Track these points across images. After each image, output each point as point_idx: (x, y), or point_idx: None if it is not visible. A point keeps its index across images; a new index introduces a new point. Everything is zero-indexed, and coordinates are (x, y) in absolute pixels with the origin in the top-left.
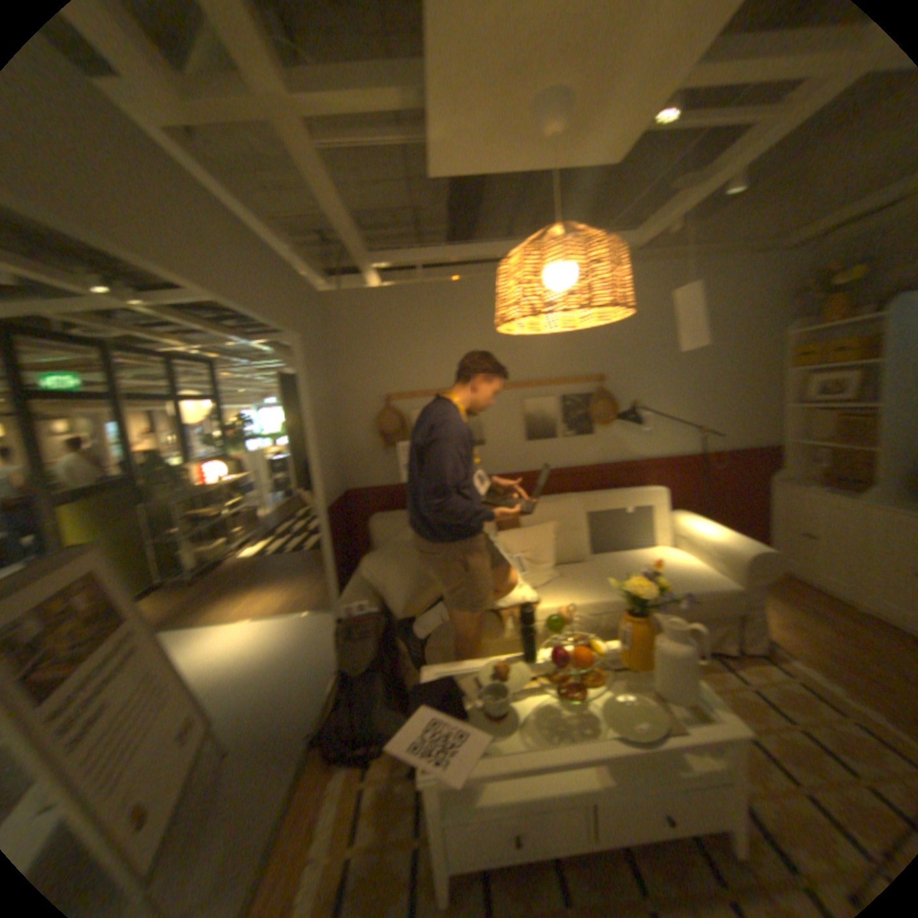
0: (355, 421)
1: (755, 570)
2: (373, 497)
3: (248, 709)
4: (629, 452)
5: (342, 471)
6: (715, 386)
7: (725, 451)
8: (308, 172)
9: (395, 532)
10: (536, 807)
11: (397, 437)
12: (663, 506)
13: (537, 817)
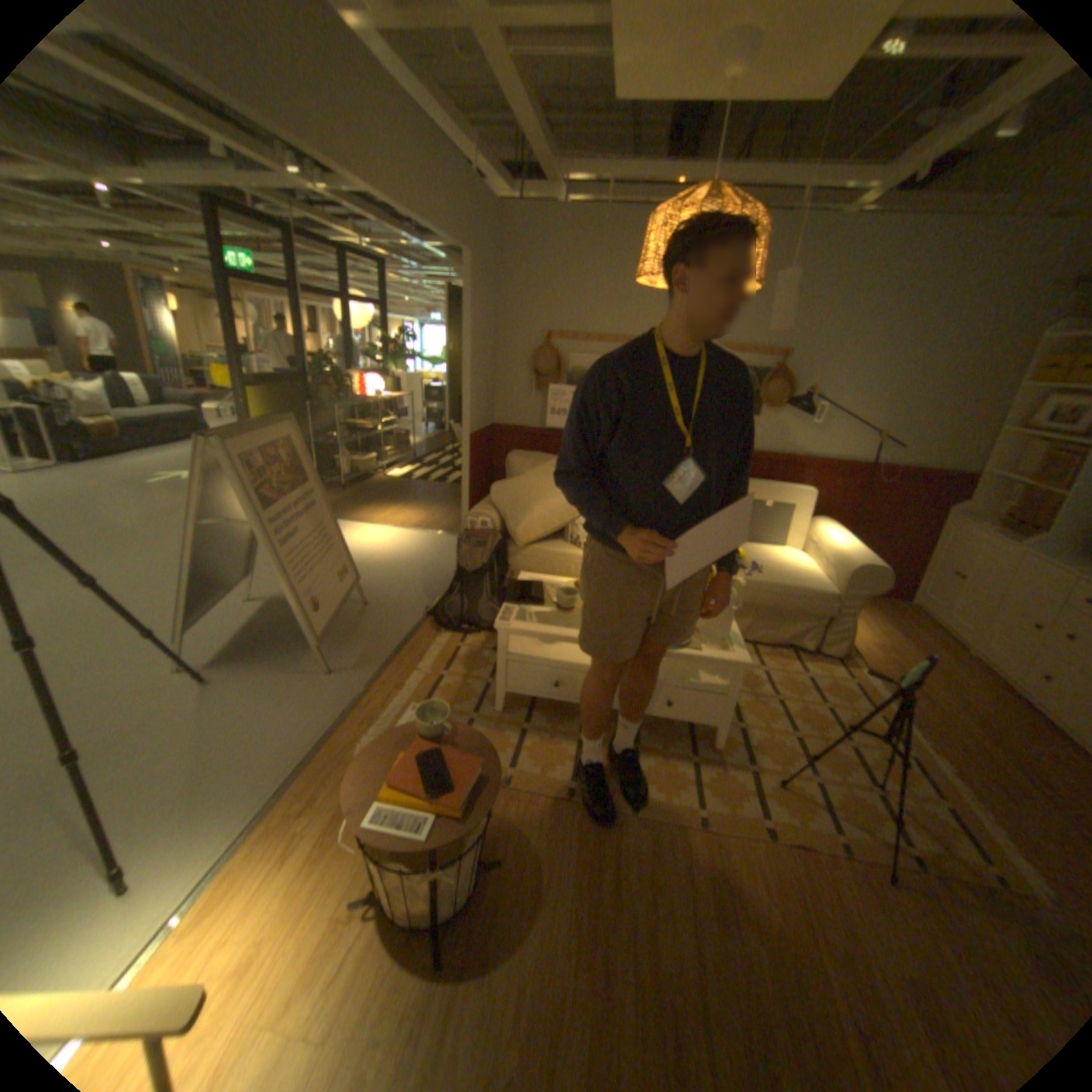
0: (510, 355)
1: (857, 579)
2: (515, 437)
3: (383, 584)
4: (791, 445)
5: (489, 403)
6: (920, 388)
7: (904, 467)
8: (498, 78)
9: (527, 471)
10: (573, 667)
11: (548, 379)
12: (798, 505)
13: (572, 673)
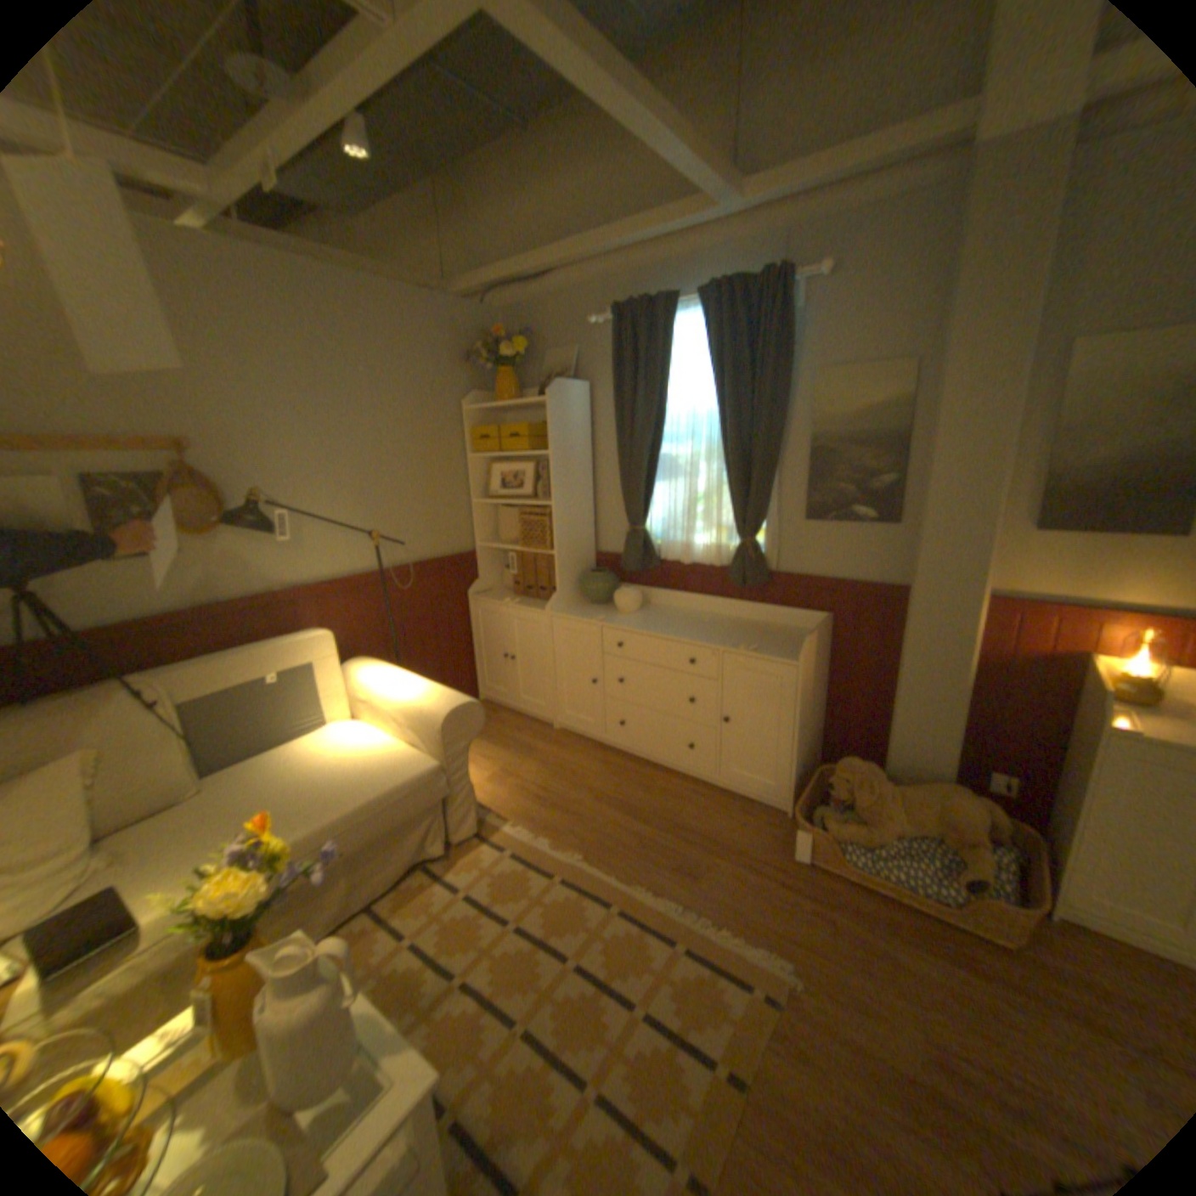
0: None
1: (448, 732)
2: None
3: None
4: (259, 578)
5: None
6: (385, 471)
7: (409, 564)
8: None
9: None
10: None
11: None
12: (319, 664)
13: None
